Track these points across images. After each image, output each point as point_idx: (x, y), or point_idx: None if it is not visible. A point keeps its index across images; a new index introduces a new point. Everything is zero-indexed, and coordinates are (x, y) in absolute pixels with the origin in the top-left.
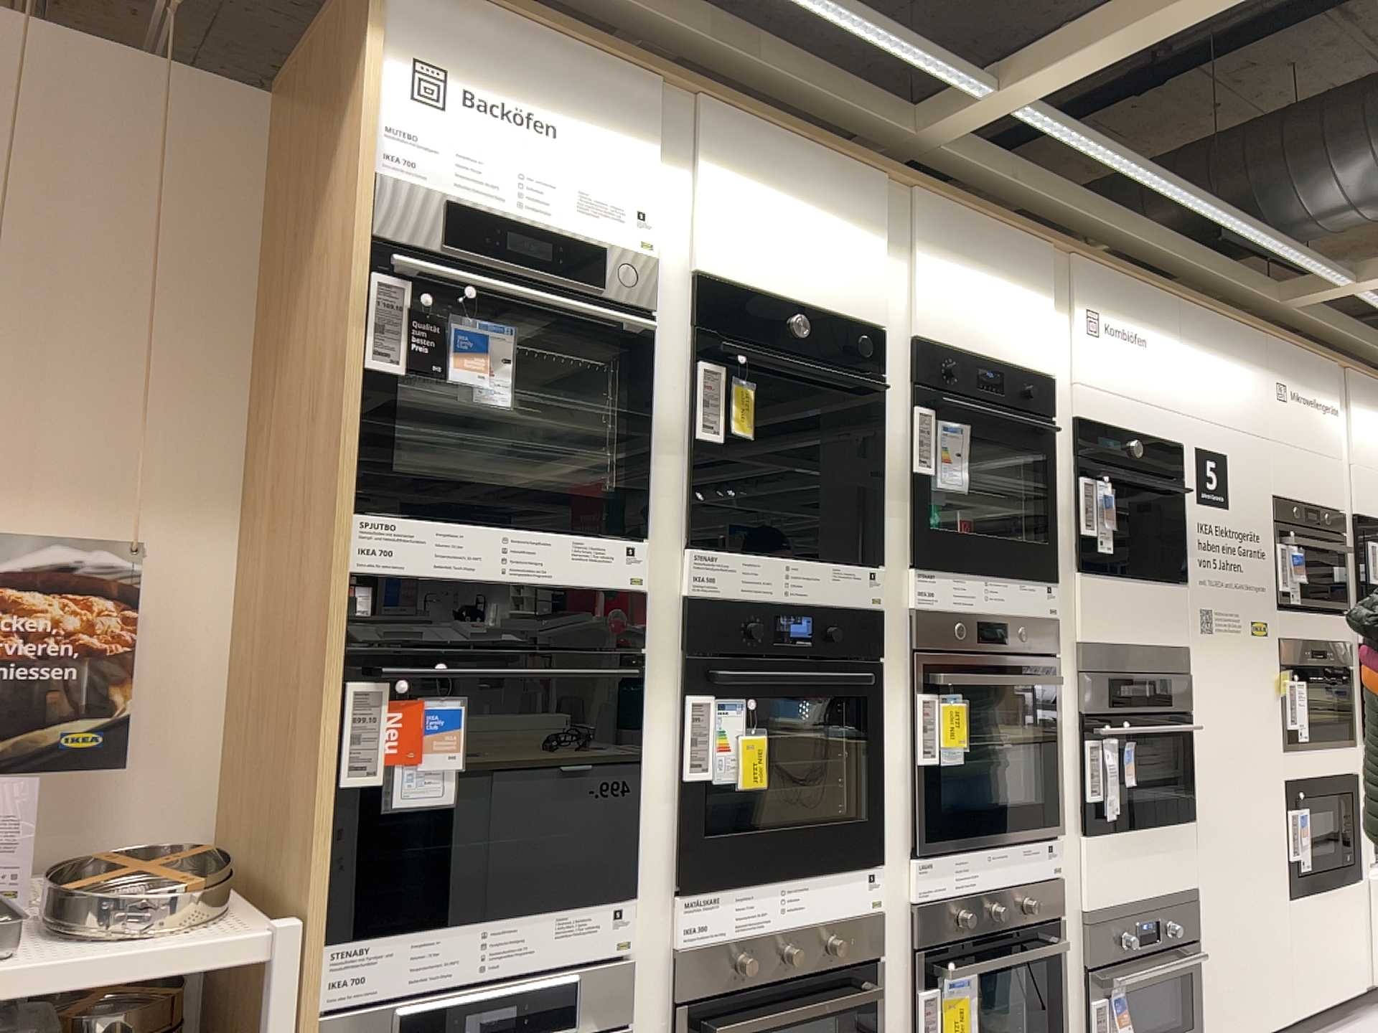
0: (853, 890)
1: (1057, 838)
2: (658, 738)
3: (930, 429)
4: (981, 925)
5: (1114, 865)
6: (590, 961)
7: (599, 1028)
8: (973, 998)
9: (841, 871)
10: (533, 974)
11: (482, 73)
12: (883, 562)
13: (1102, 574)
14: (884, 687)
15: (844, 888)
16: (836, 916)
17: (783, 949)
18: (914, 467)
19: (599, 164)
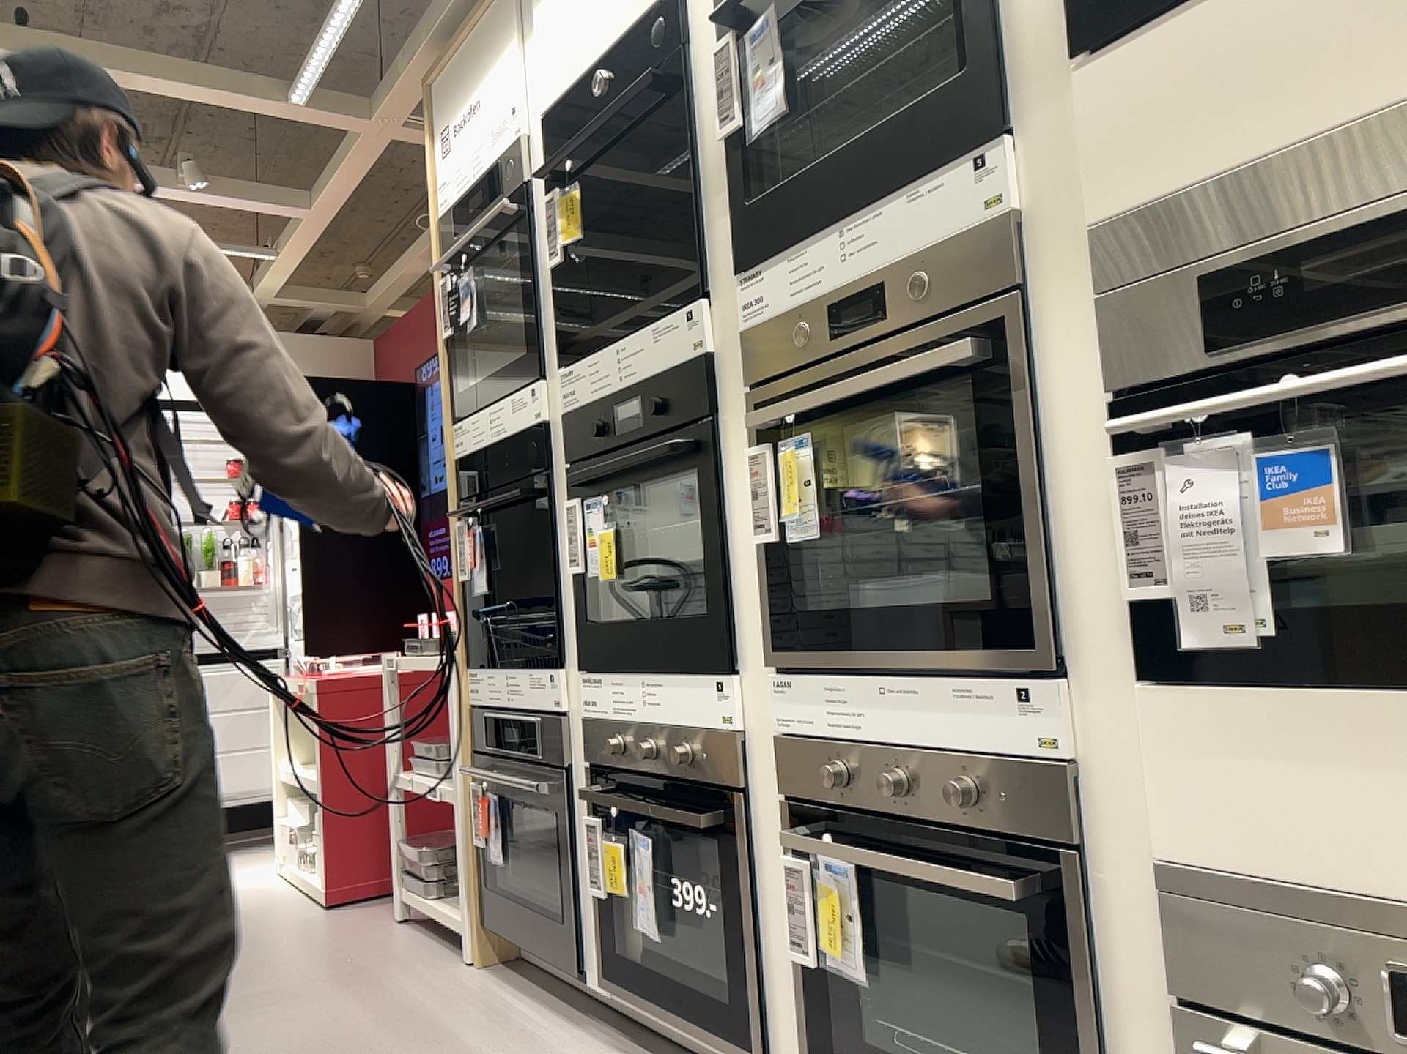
0: (702, 699)
1: (1055, 681)
2: (565, 540)
3: (726, 65)
4: (874, 798)
5: (1272, 777)
6: (544, 712)
7: (554, 765)
8: (857, 908)
9: (693, 676)
10: (522, 713)
11: (454, 108)
12: (712, 287)
13: (1174, 8)
14: (727, 449)
15: (694, 695)
16: (688, 725)
17: (643, 745)
18: (723, 134)
19: (493, 100)
